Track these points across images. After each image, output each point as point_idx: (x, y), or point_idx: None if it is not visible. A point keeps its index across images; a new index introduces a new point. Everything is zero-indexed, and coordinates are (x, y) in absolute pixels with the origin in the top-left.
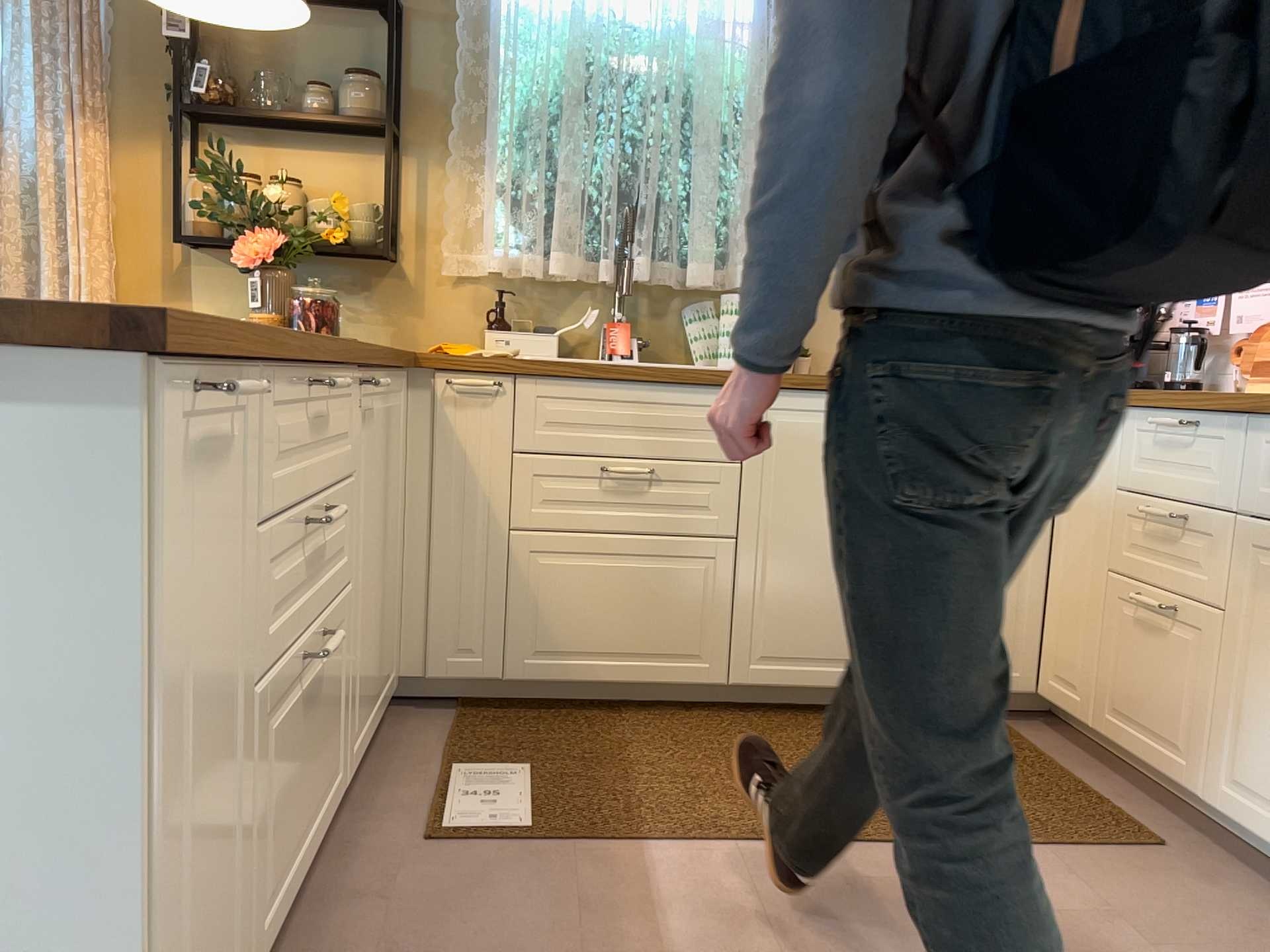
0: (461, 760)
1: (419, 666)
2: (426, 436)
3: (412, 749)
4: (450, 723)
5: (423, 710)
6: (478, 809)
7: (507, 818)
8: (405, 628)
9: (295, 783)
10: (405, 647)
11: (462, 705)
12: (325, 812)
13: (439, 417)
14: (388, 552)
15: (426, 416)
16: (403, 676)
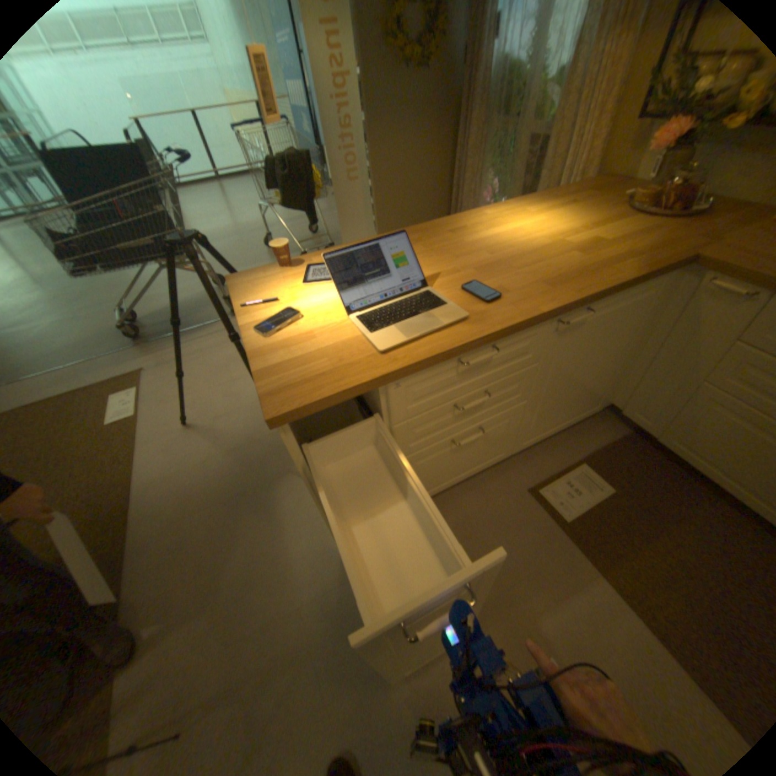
0: (594, 464)
1: (623, 406)
2: (684, 305)
3: (585, 441)
4: (620, 438)
5: (618, 422)
6: (566, 495)
7: (570, 510)
8: (625, 389)
9: (454, 466)
10: (621, 396)
11: (639, 432)
12: (489, 465)
13: (697, 299)
14: (605, 368)
15: (691, 294)
16: (615, 405)
